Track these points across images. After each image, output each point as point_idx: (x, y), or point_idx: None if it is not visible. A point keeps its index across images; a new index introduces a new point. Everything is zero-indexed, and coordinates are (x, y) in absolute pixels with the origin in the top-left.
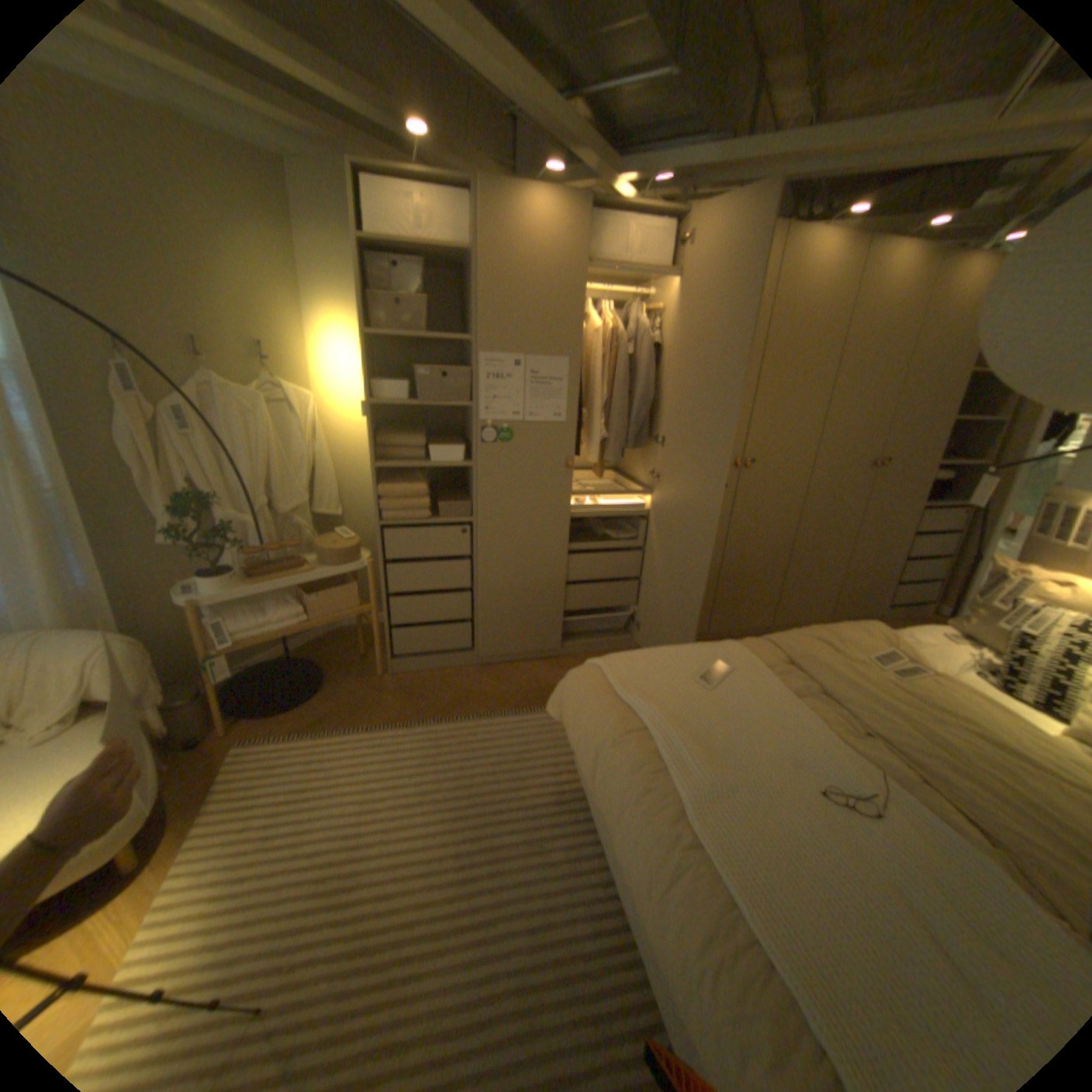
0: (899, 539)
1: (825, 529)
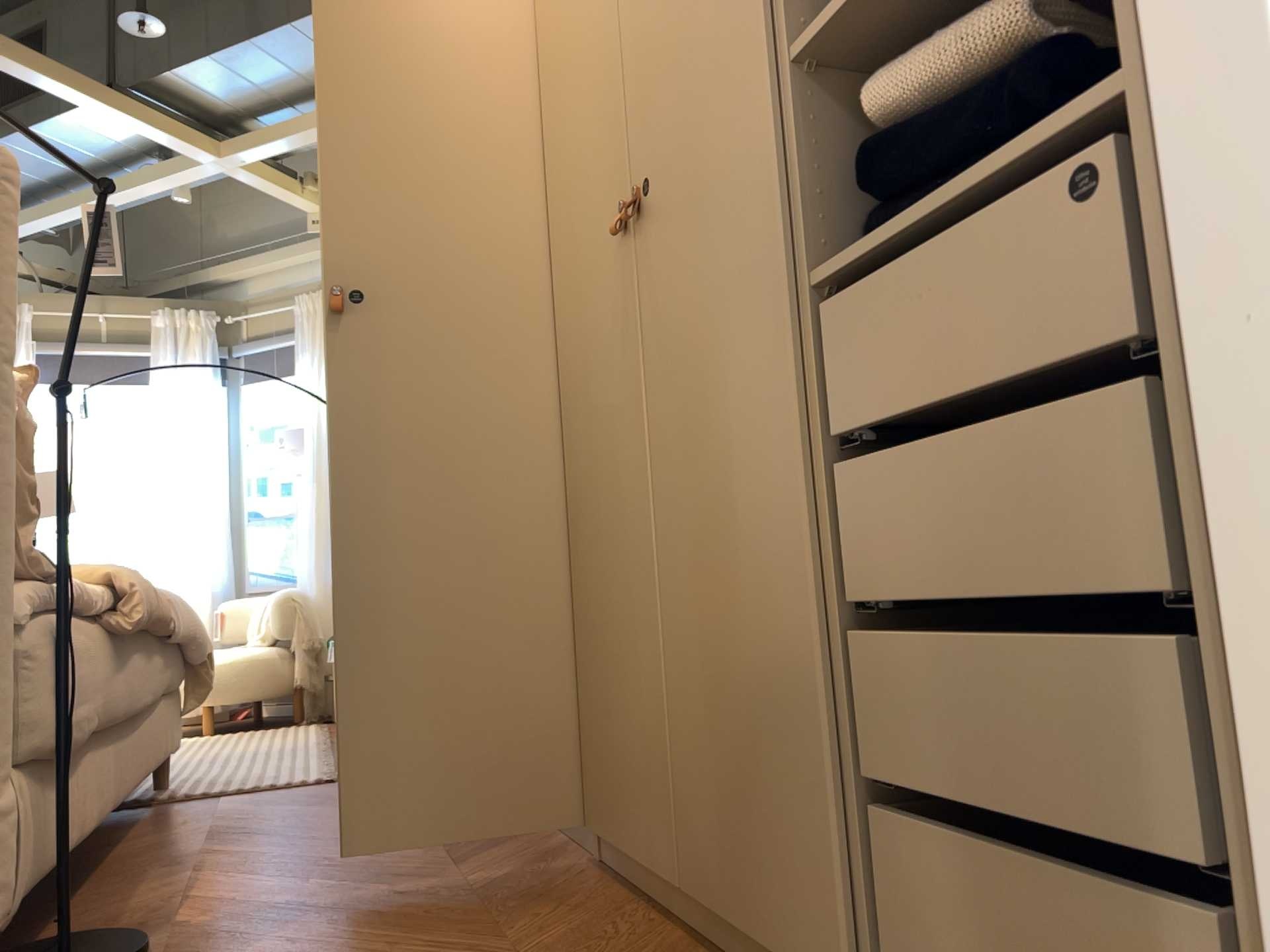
0: (747, 472)
1: (598, 470)
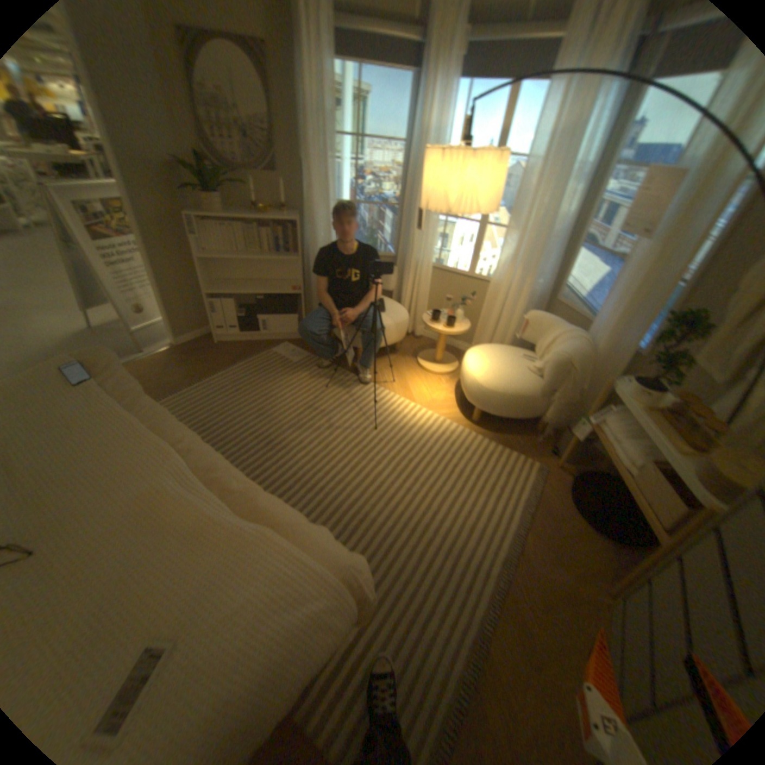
0: None
1: None
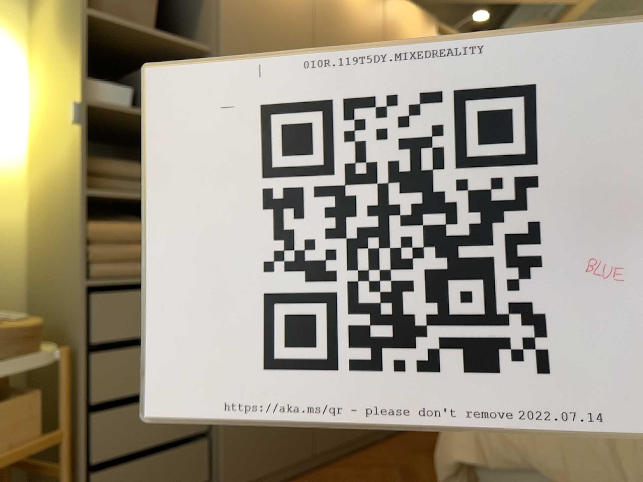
0: None
1: None
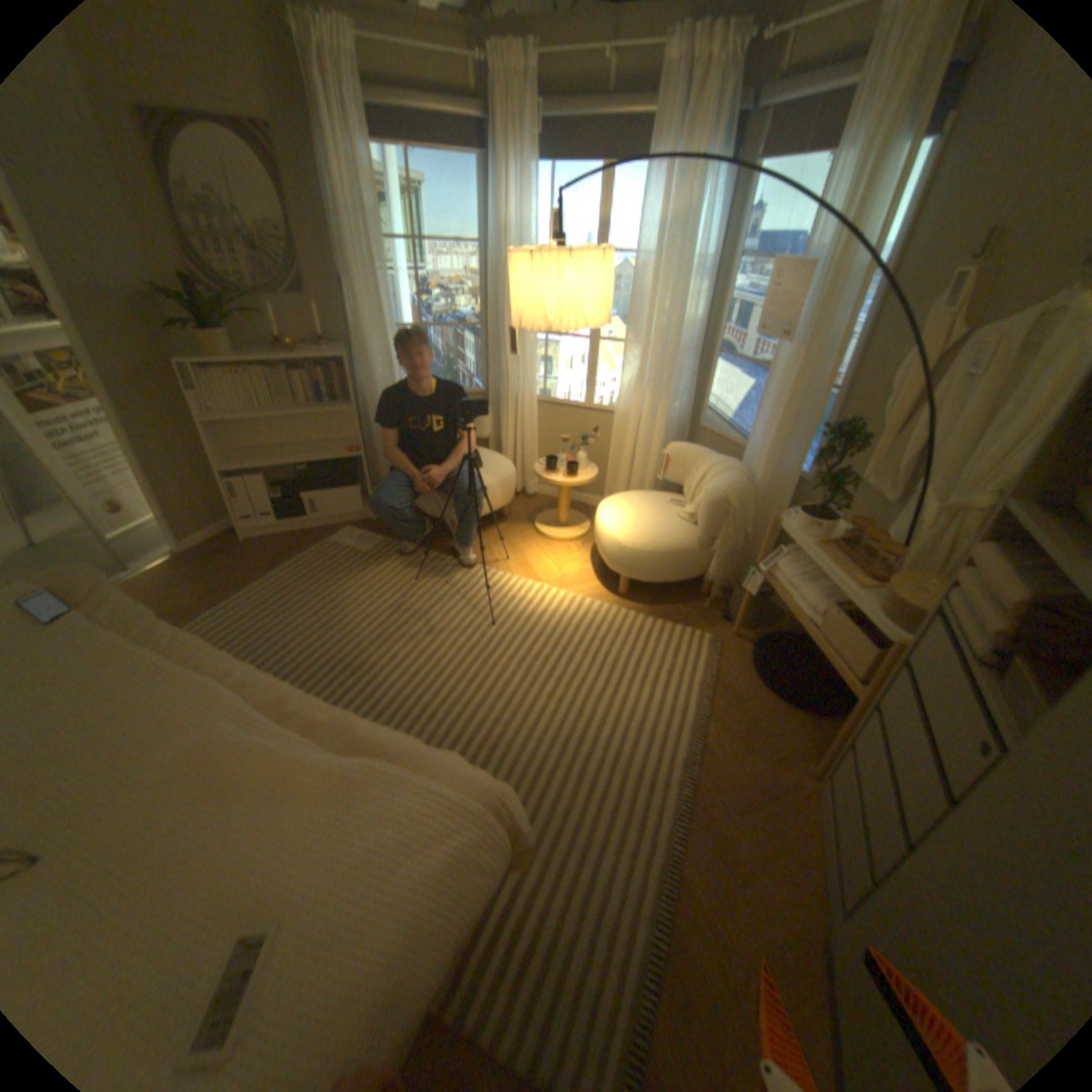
0: None
1: None
